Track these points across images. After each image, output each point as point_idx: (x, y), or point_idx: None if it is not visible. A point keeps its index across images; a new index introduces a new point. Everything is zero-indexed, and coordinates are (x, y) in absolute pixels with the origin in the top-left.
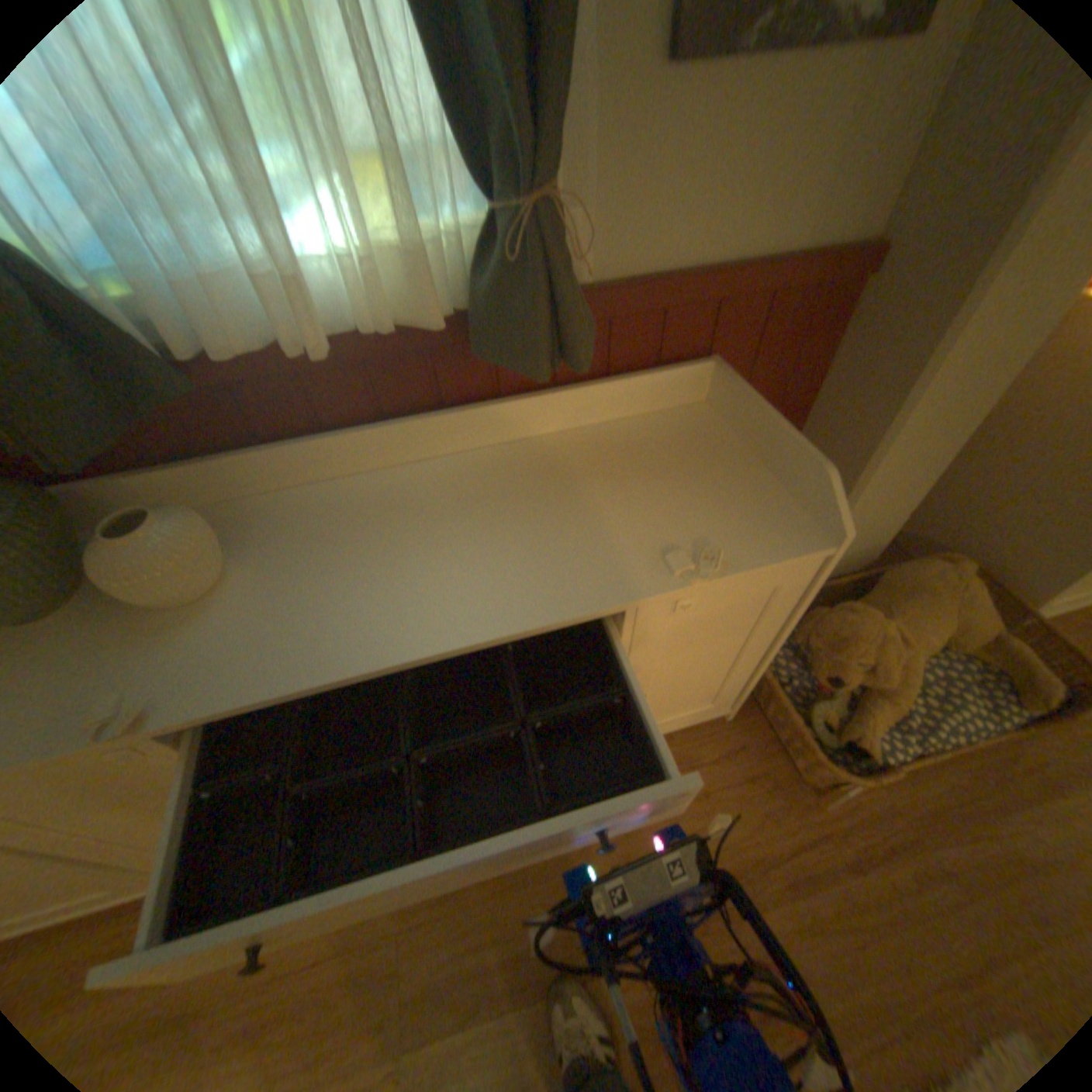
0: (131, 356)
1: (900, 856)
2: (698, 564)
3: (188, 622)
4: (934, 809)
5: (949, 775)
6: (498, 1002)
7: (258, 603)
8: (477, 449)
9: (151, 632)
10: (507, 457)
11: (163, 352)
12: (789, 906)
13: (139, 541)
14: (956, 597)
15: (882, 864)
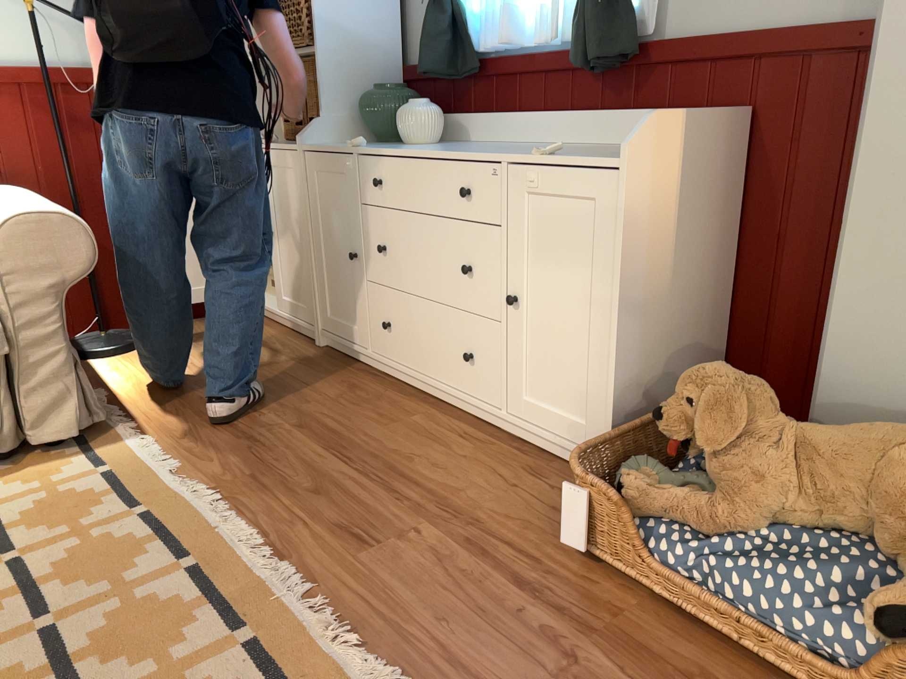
0: (466, 53)
1: (562, 618)
2: (546, 154)
3: (400, 147)
4: (653, 651)
5: (726, 670)
6: (308, 434)
7: (419, 147)
8: (571, 145)
9: (390, 146)
10: (574, 147)
11: (473, 51)
12: (449, 542)
13: (412, 106)
14: (901, 447)
15: (541, 603)
